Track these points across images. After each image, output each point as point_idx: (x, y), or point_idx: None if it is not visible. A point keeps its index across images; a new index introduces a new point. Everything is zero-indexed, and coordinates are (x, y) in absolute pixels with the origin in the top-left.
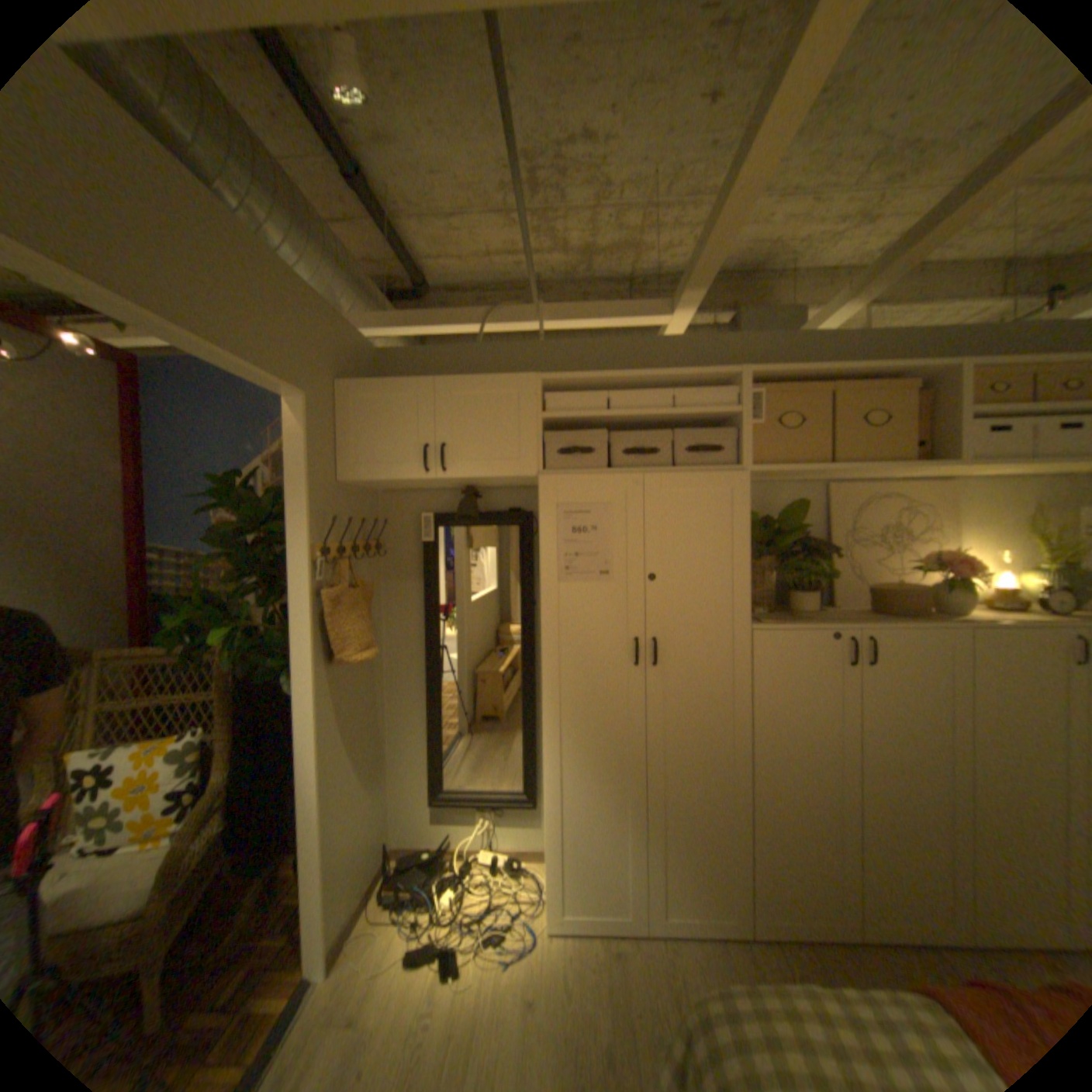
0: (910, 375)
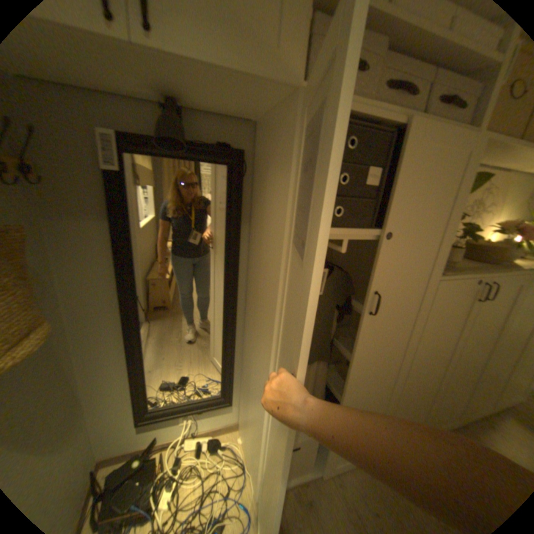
0: None
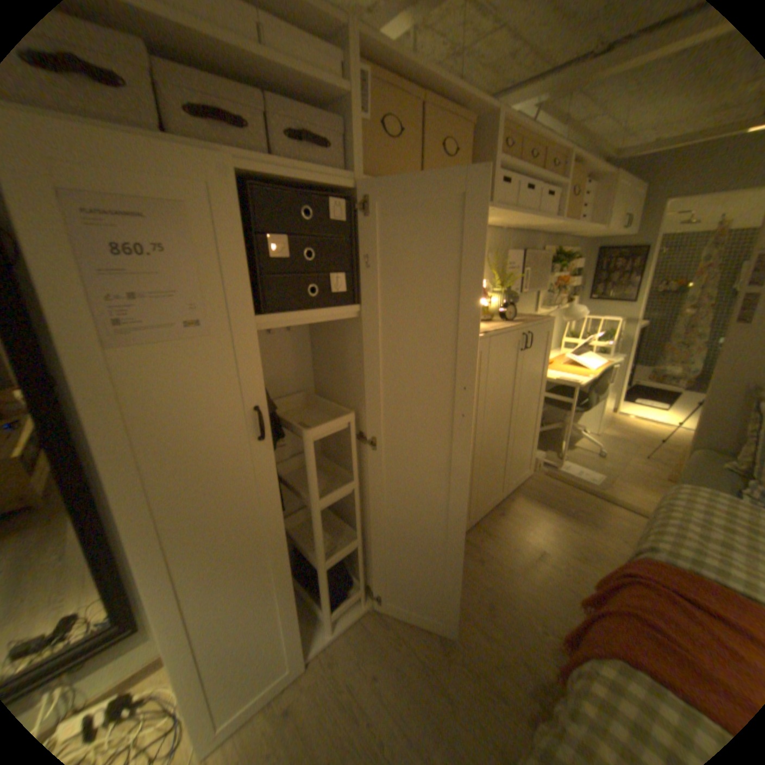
0: (464, 110)
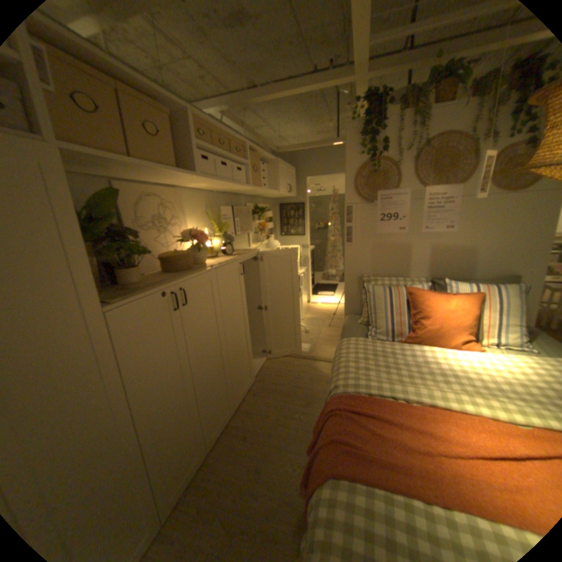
0: (159, 103)
